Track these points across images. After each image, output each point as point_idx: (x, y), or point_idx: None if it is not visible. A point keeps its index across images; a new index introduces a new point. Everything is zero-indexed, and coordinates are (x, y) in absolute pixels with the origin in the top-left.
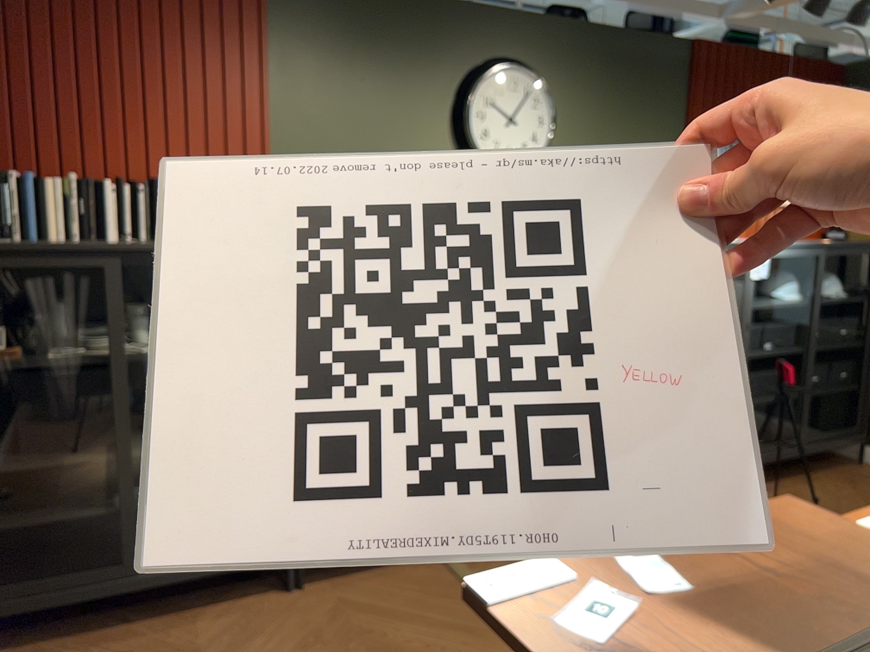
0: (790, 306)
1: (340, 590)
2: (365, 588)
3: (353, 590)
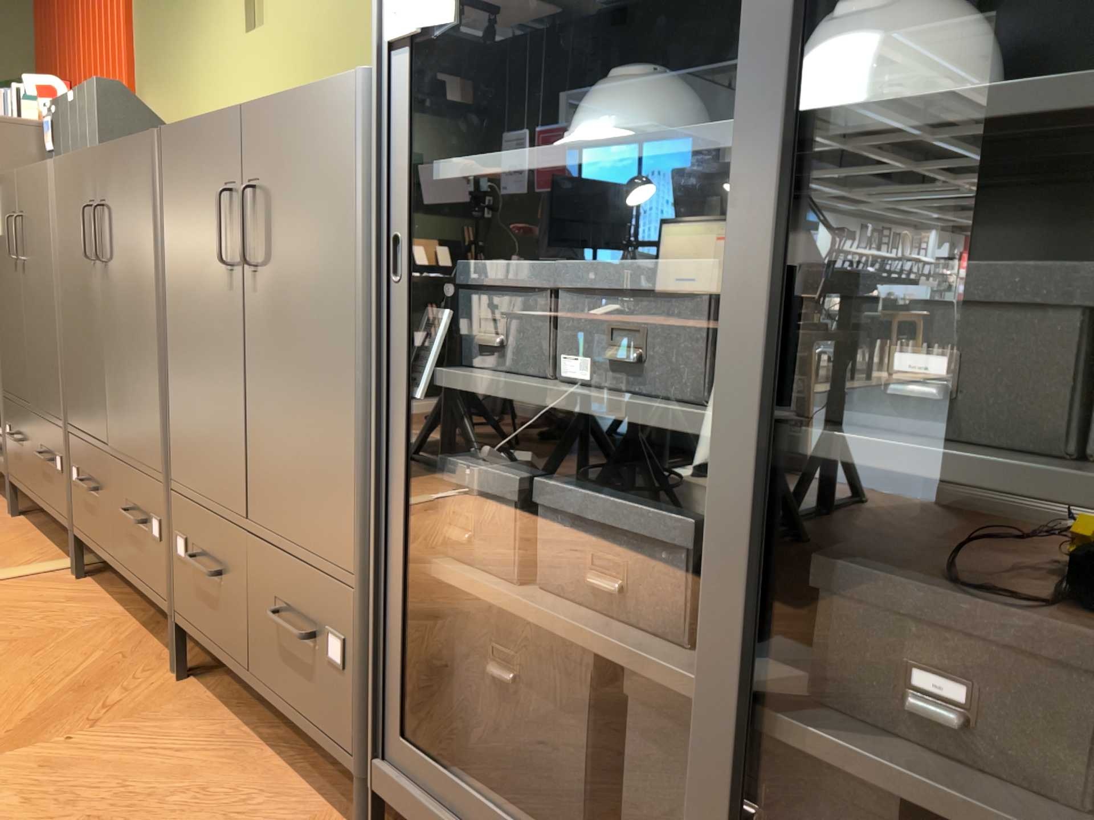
0: (643, 156)
1: (2, 531)
2: (0, 539)
3: (1, 535)
